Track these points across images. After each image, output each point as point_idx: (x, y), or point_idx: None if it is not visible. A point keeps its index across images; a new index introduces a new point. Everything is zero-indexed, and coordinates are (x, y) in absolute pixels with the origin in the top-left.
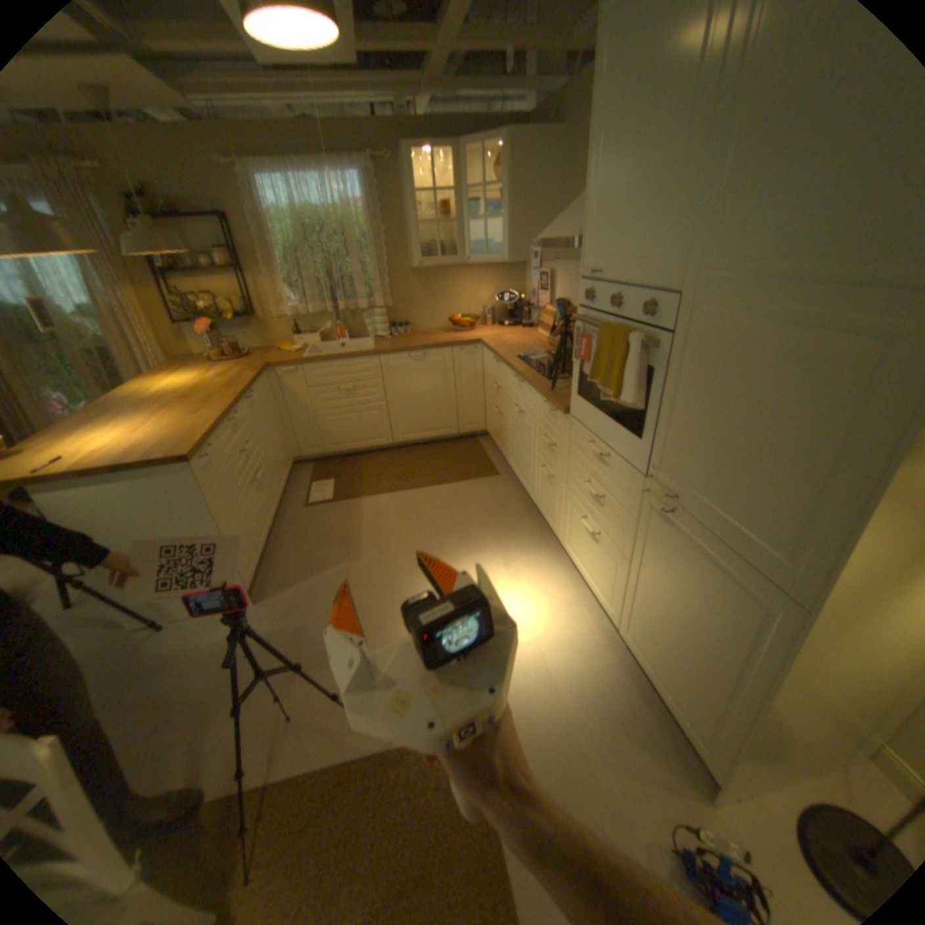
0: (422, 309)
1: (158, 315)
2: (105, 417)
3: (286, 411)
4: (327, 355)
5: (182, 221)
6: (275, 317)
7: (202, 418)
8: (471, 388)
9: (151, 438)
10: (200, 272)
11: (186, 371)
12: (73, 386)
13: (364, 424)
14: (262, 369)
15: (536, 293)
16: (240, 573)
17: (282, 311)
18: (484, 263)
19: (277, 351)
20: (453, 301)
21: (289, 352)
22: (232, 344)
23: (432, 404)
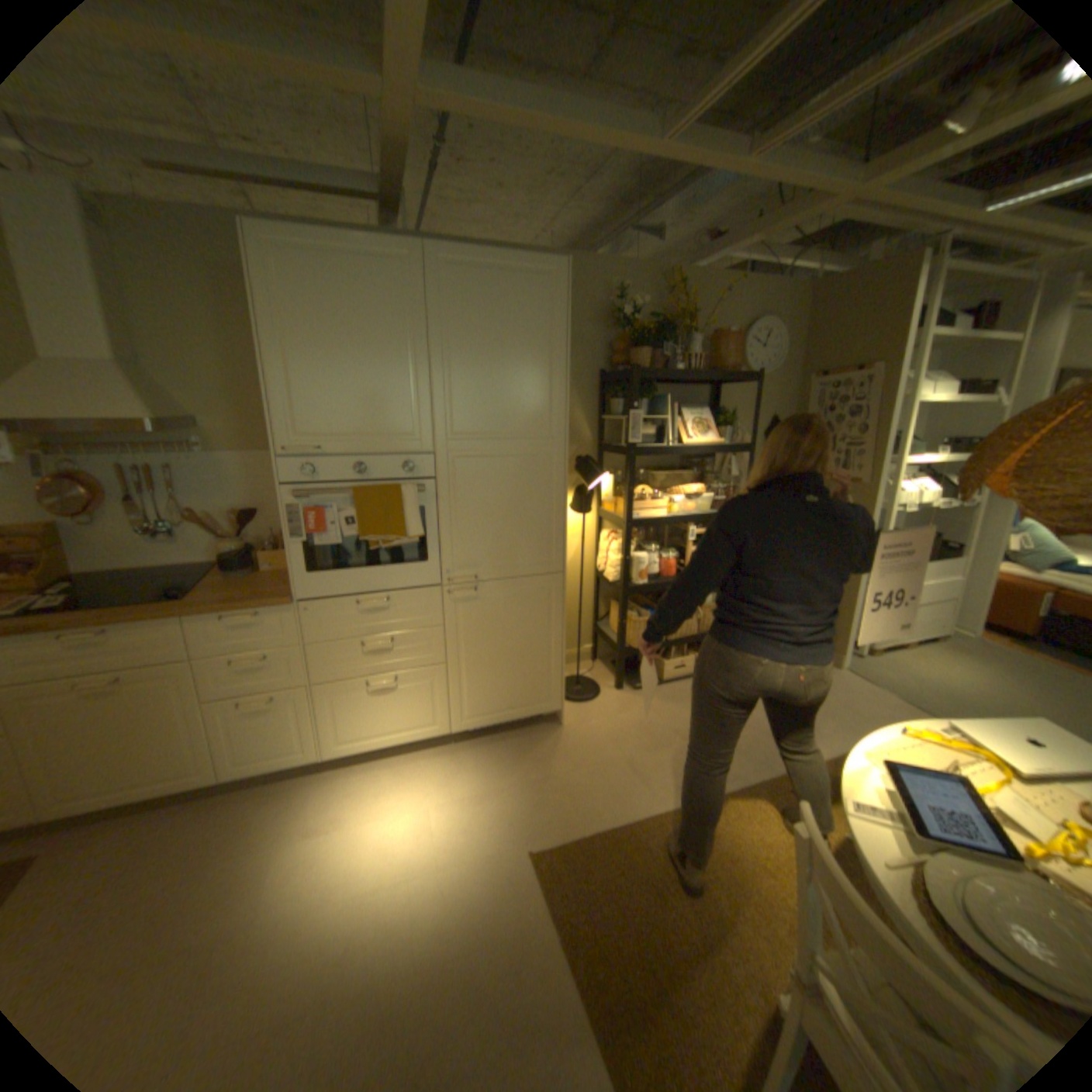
0: None
1: None
2: None
3: None
4: None
5: None
6: None
7: None
8: None
9: None
10: None
11: None
12: None
13: None
14: None
15: None
16: None
17: None
18: None
19: None
20: None
21: None
22: None
23: None
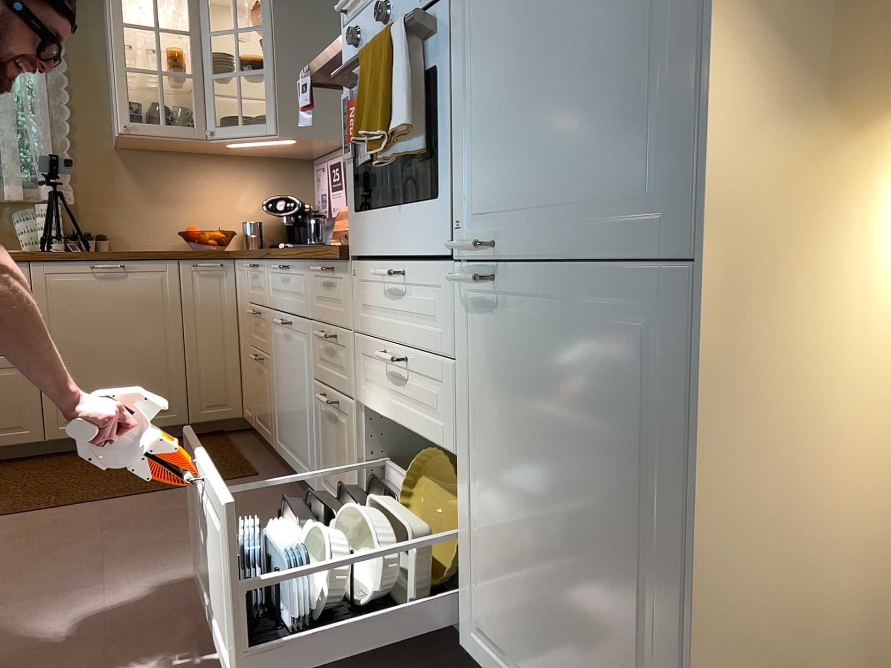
0: (134, 216)
1: None
2: None
3: None
4: None
5: None
6: None
7: None
8: (215, 334)
9: None
10: None
11: None
12: None
13: None
14: None
15: (326, 195)
16: None
17: None
18: (245, 157)
19: None
20: (192, 207)
21: None
22: None
23: (135, 361)
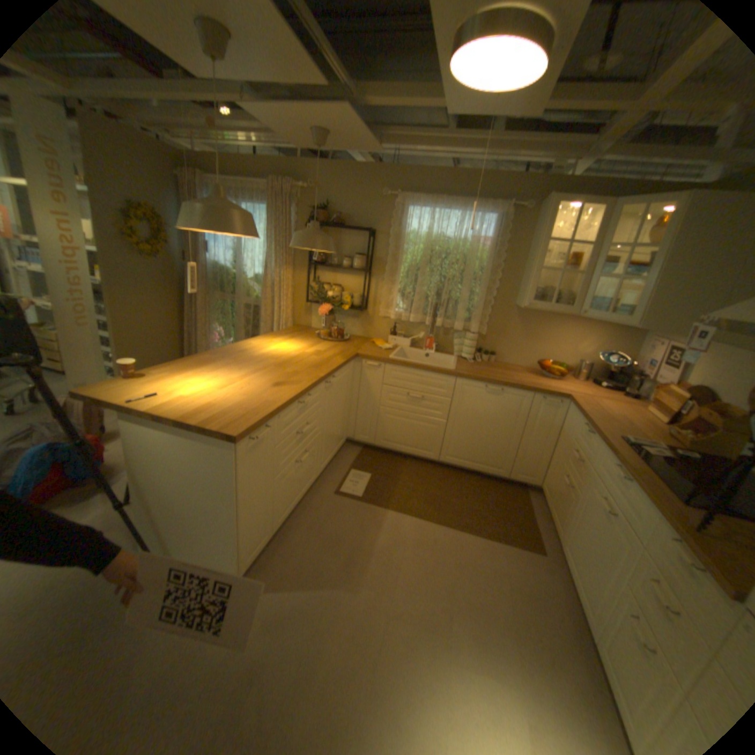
0: (514, 344)
1: (301, 294)
2: (217, 365)
3: (357, 397)
4: (410, 362)
5: (344, 231)
6: (381, 316)
7: (277, 395)
8: (542, 439)
9: (227, 401)
10: (341, 270)
11: (298, 341)
12: (231, 326)
13: (419, 433)
14: (352, 357)
15: (658, 365)
16: (241, 559)
17: (389, 313)
18: (598, 318)
19: (371, 344)
20: (549, 344)
21: (380, 348)
22: (339, 329)
23: (492, 439)
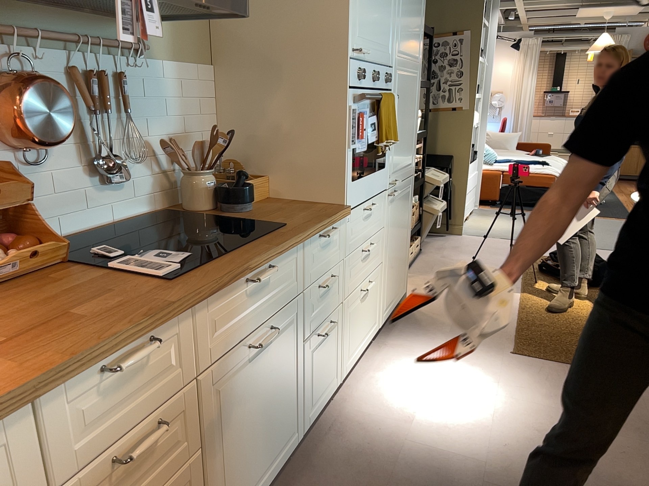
0: None
1: None
2: None
3: None
4: None
5: None
6: None
7: None
8: None
9: None
10: None
11: None
12: None
13: None
14: None
15: None
16: None
17: None
18: None
19: None
20: None
21: None
22: None
23: None
